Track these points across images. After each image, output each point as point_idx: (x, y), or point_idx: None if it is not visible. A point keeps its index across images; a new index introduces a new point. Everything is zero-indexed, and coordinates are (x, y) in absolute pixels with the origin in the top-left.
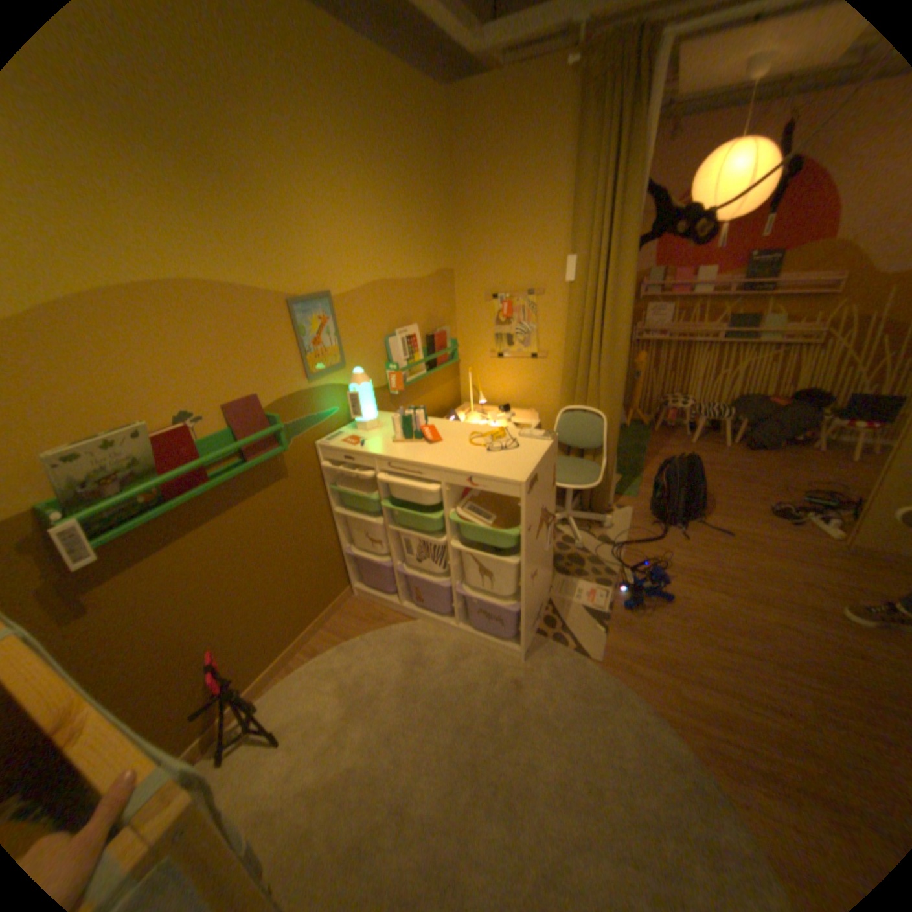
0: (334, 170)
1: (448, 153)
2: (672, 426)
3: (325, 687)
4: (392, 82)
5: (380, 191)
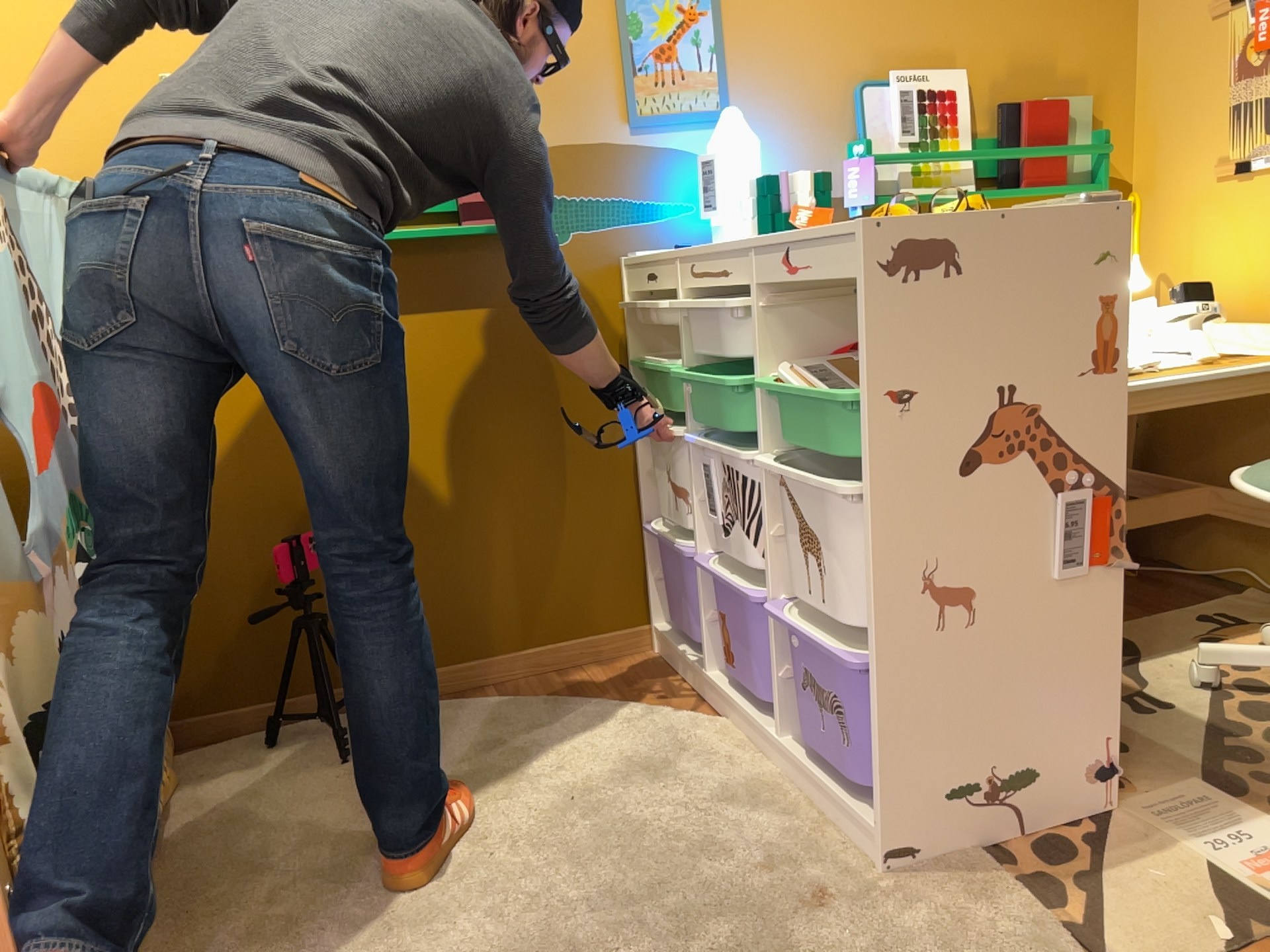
0: None
1: None
2: None
3: (476, 732)
4: None
5: None
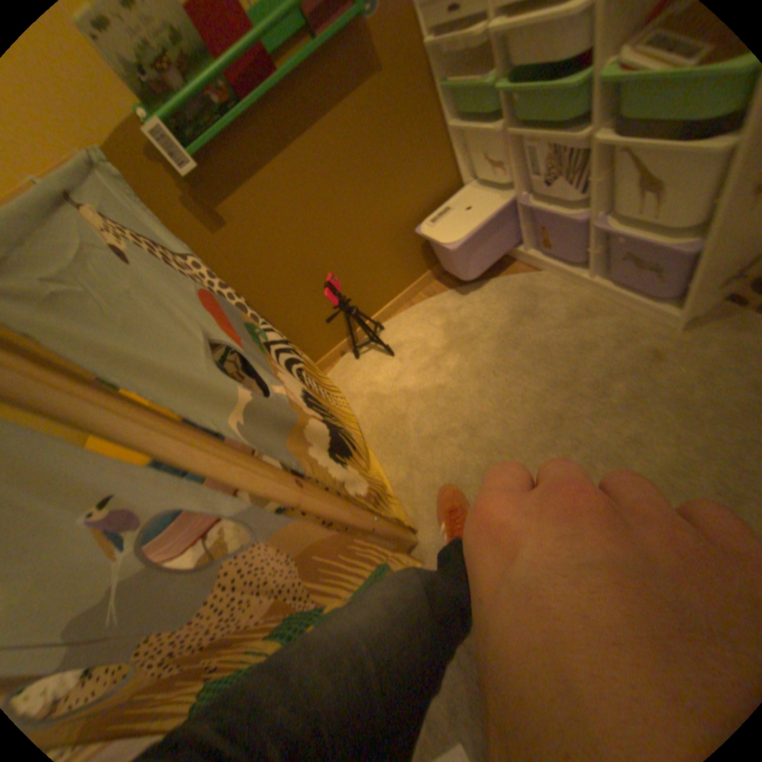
0: None
1: None
2: None
3: (435, 320)
4: None
5: None
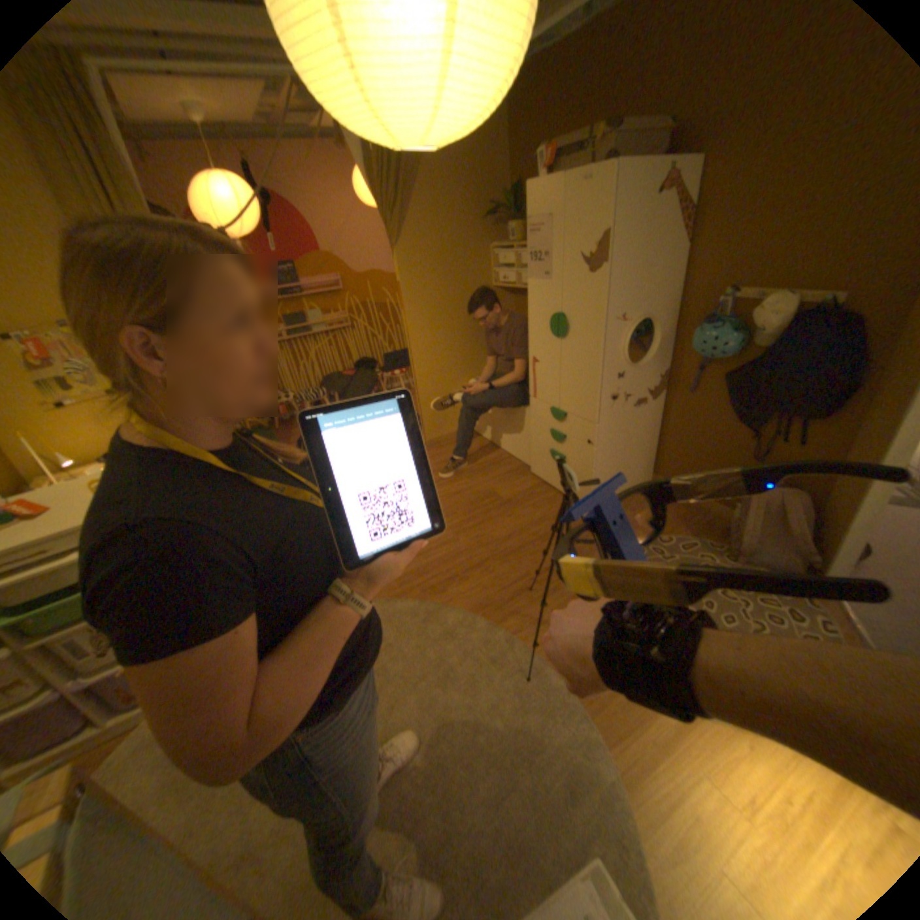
0: None
1: None
2: (288, 420)
3: None
4: None
5: None
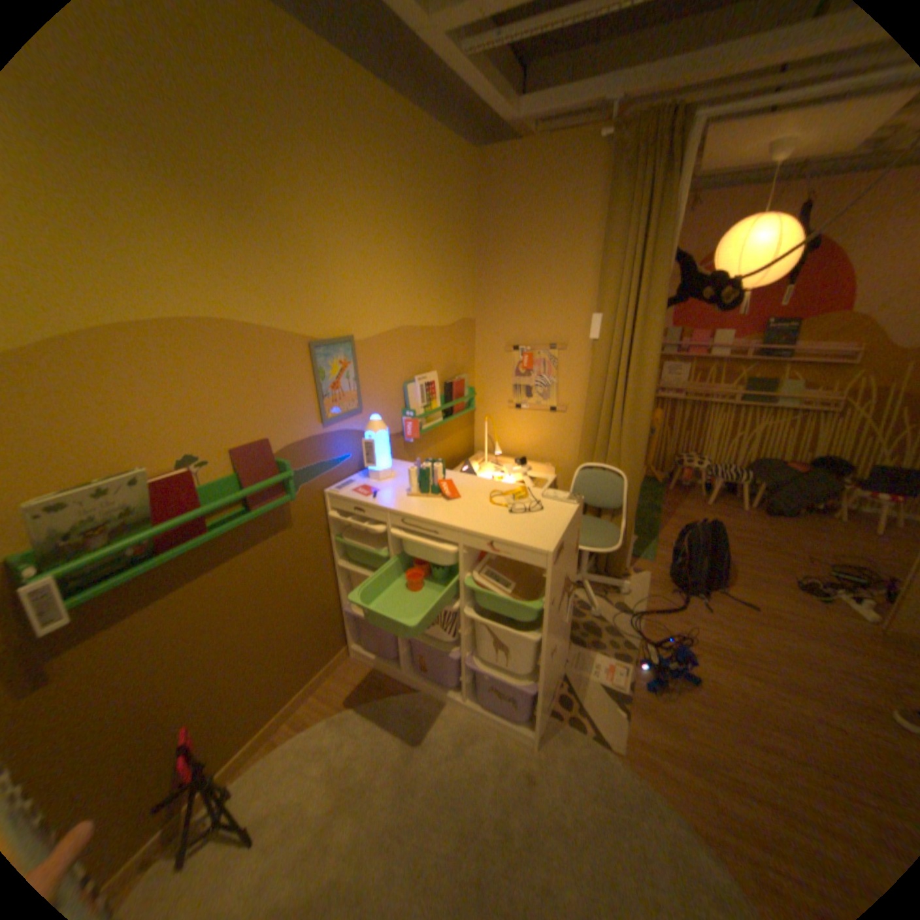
0: (367, 219)
1: (477, 210)
2: (687, 485)
3: (312, 770)
4: (429, 141)
5: (410, 242)
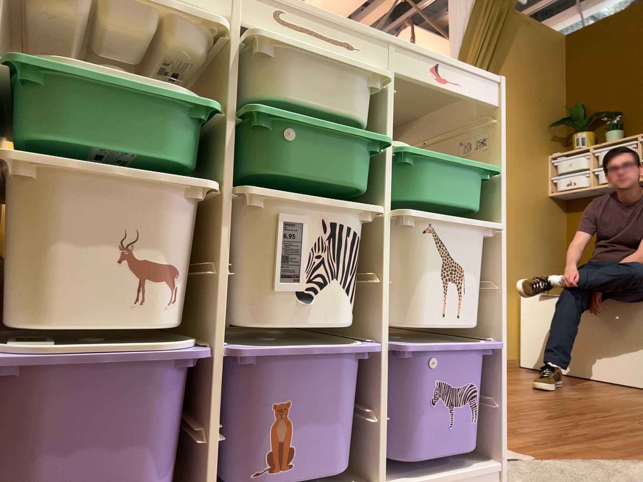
0: None
1: None
2: None
3: None
4: None
5: None
